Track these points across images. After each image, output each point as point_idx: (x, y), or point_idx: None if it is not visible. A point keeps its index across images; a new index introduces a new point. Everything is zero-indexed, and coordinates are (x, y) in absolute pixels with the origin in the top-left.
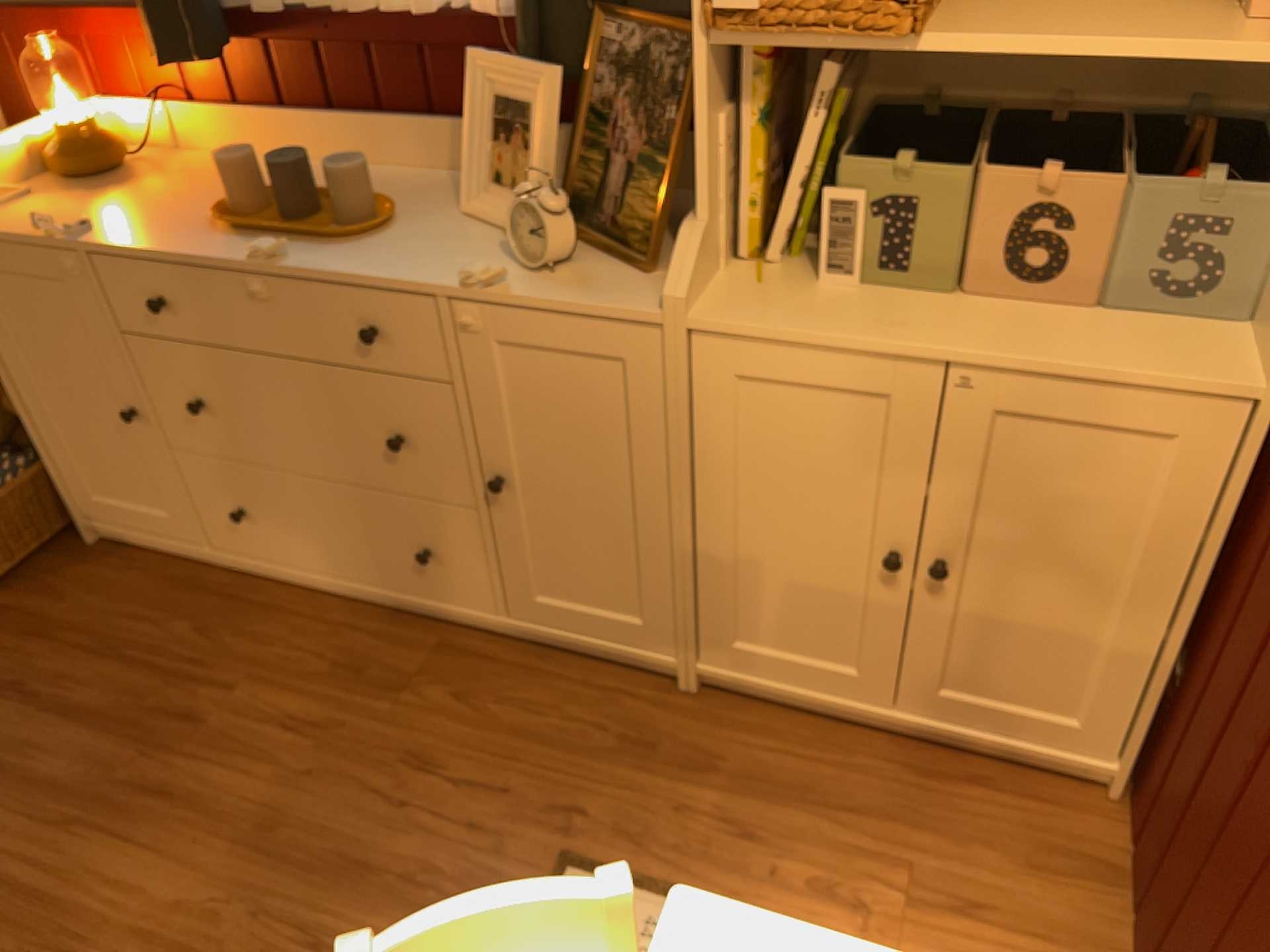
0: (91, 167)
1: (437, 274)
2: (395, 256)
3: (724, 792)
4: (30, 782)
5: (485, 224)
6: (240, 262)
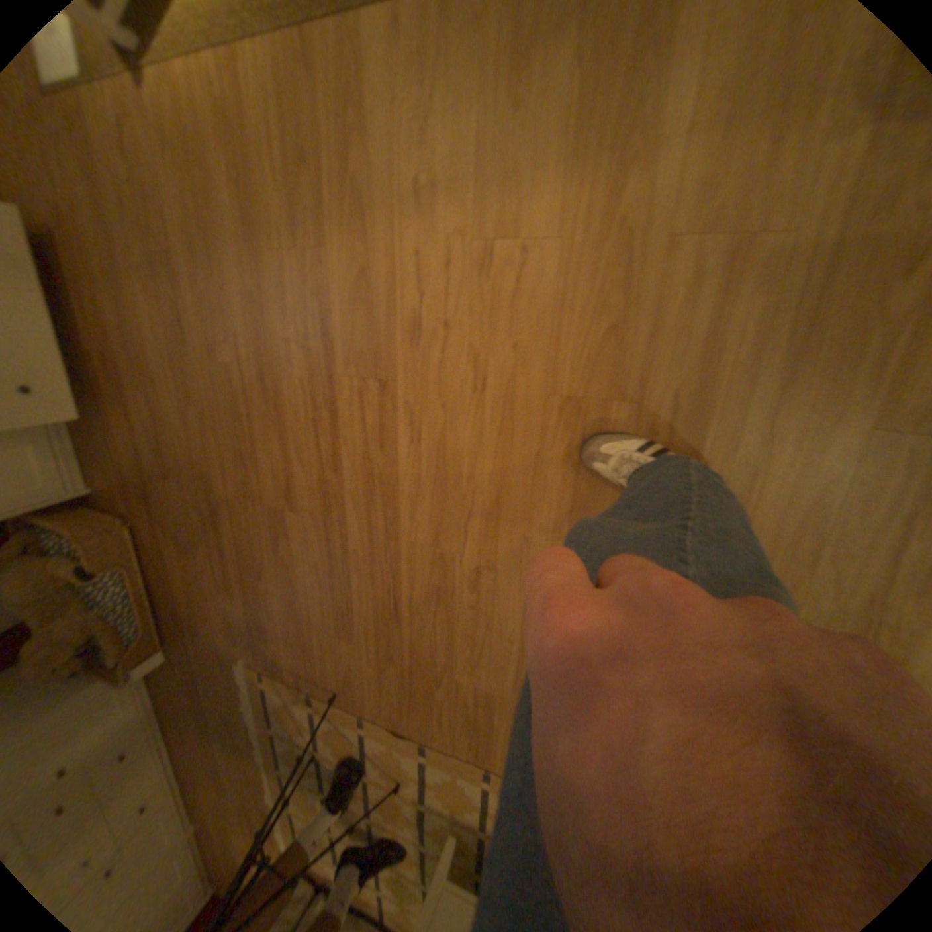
0: None
1: None
2: None
3: None
4: (149, 417)
5: None
6: None
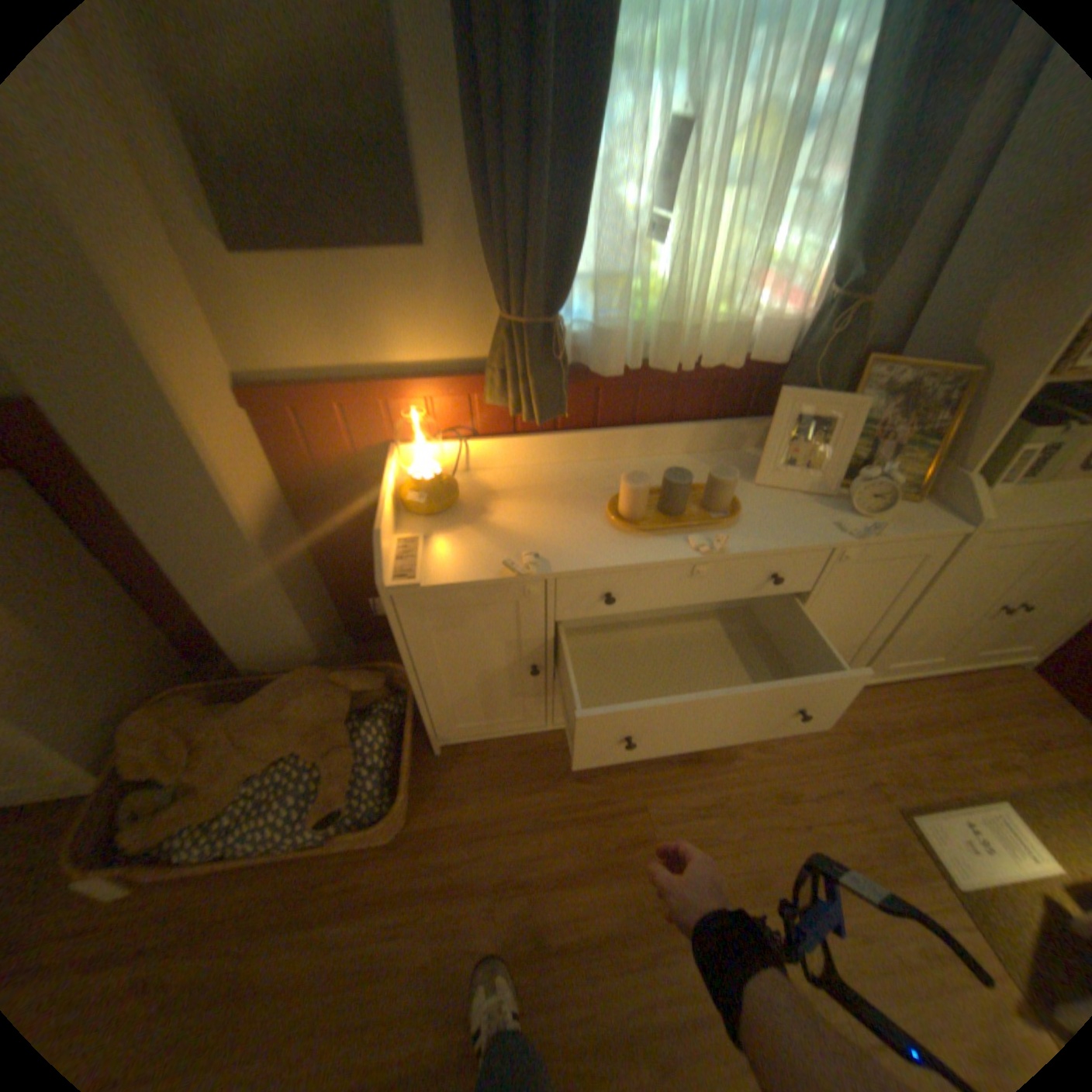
0: (447, 502)
1: (819, 531)
2: (770, 524)
3: (921, 744)
4: (596, 957)
5: (775, 487)
6: (680, 554)
